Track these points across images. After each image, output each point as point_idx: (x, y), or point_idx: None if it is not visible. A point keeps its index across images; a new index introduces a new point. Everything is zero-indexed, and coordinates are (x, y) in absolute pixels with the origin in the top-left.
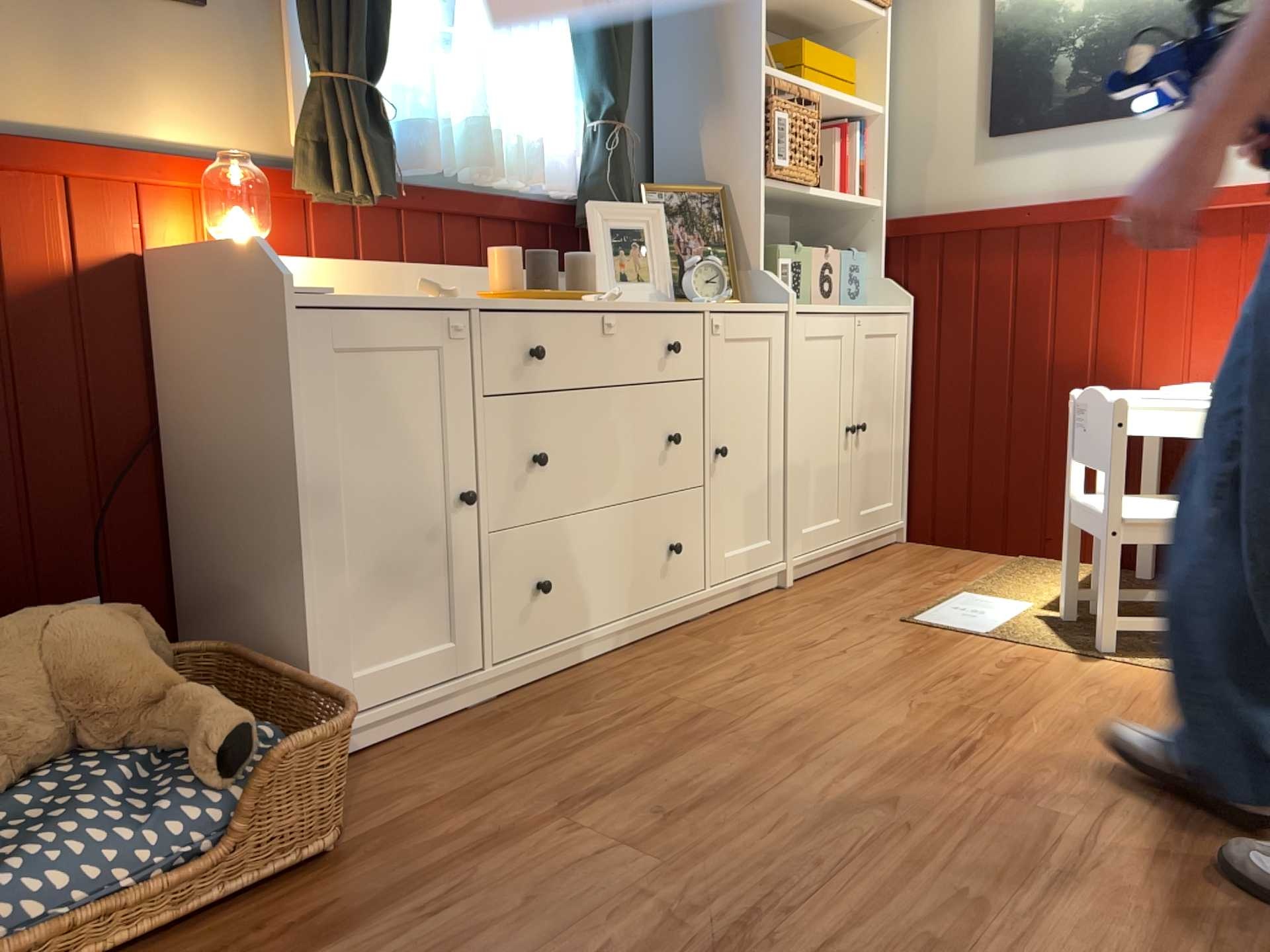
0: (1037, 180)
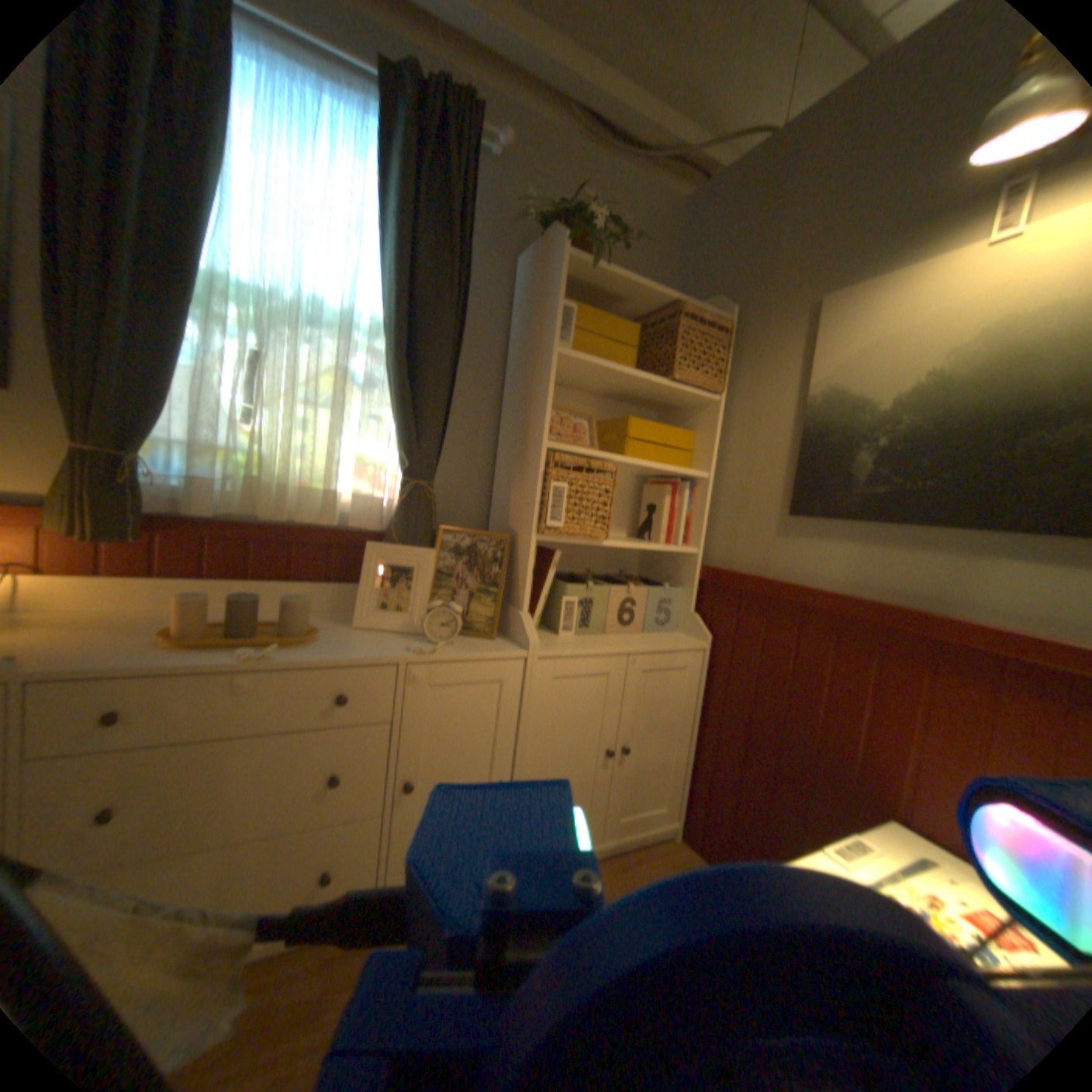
0: (830, 566)
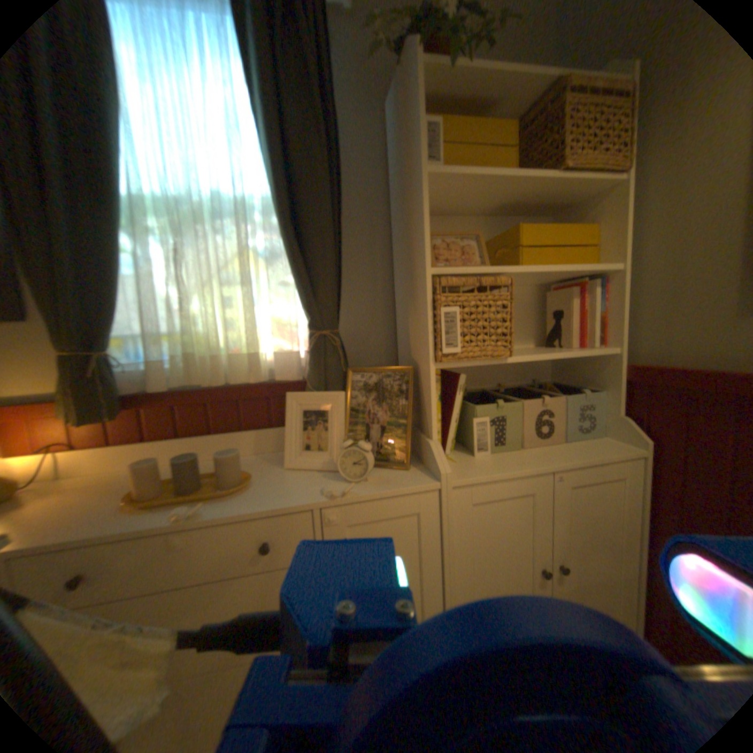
0: None
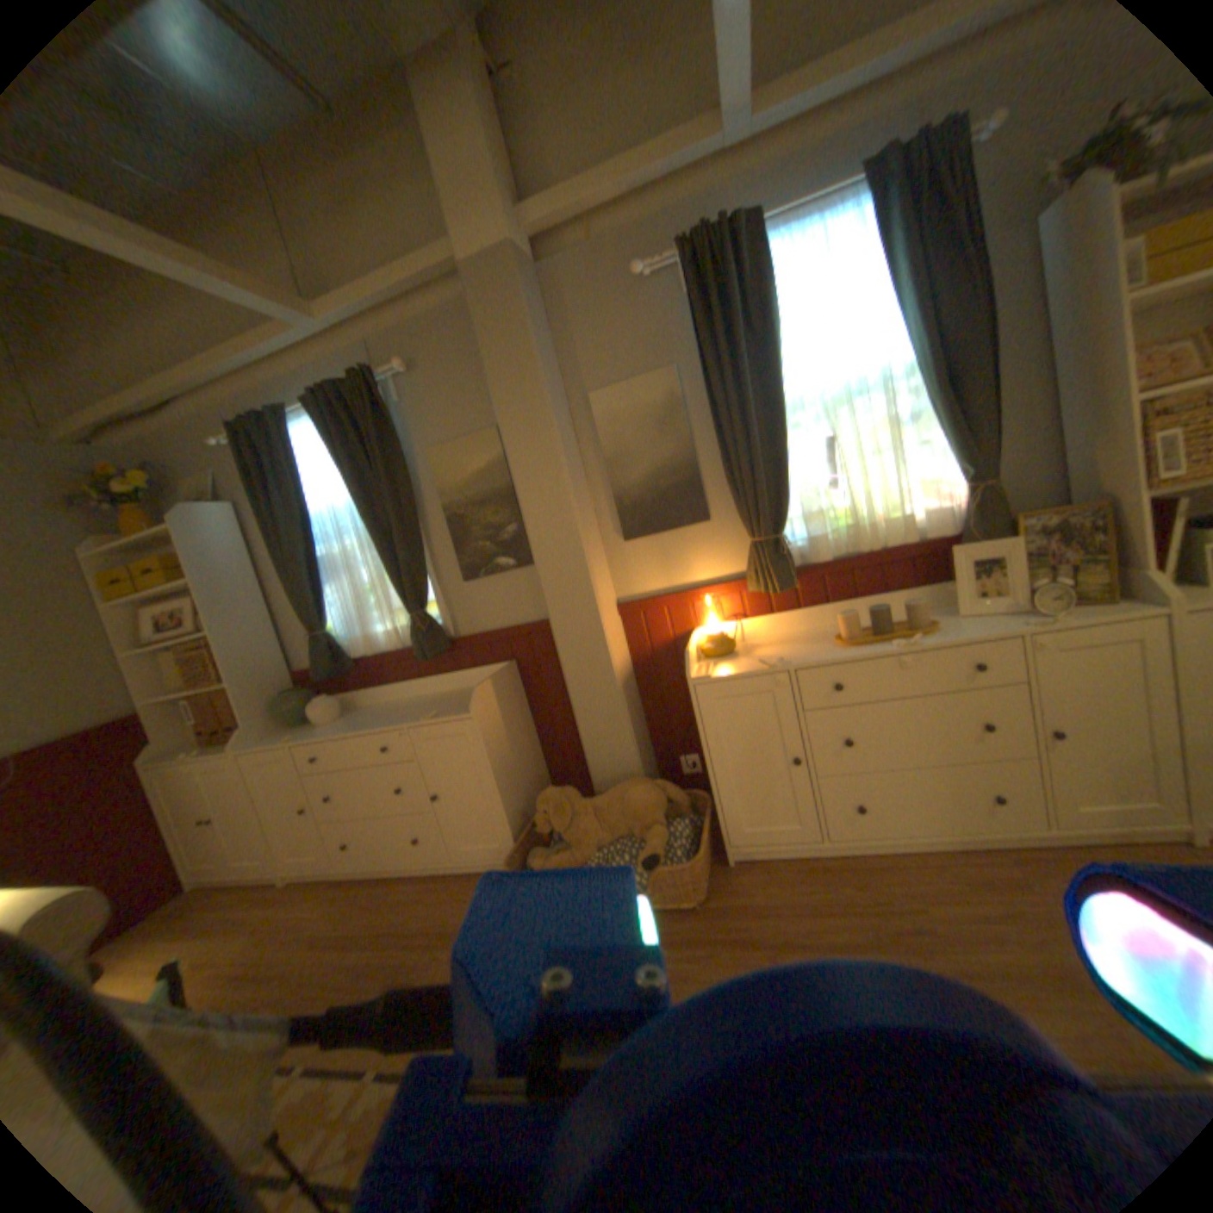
0: None
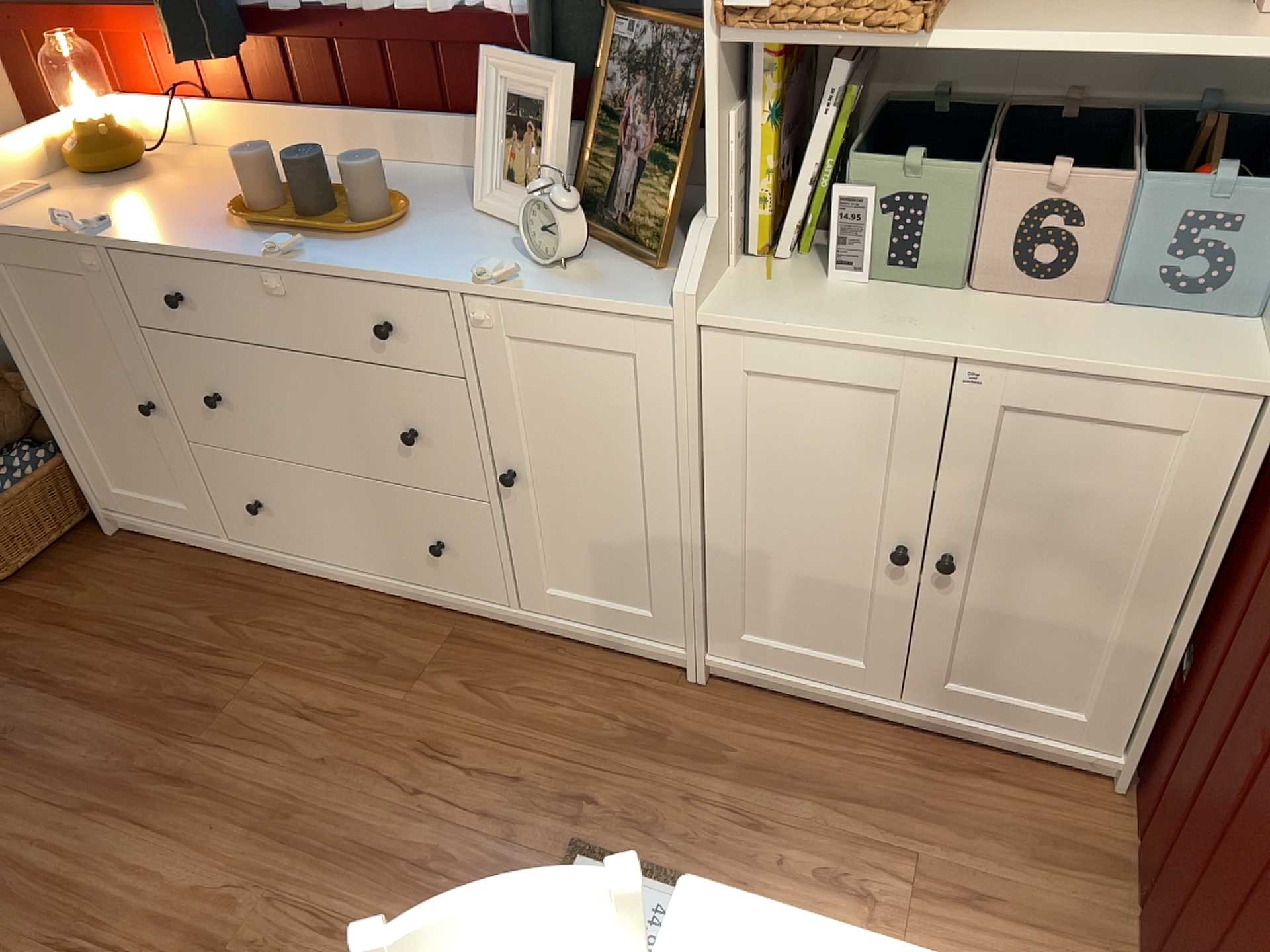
0: None
